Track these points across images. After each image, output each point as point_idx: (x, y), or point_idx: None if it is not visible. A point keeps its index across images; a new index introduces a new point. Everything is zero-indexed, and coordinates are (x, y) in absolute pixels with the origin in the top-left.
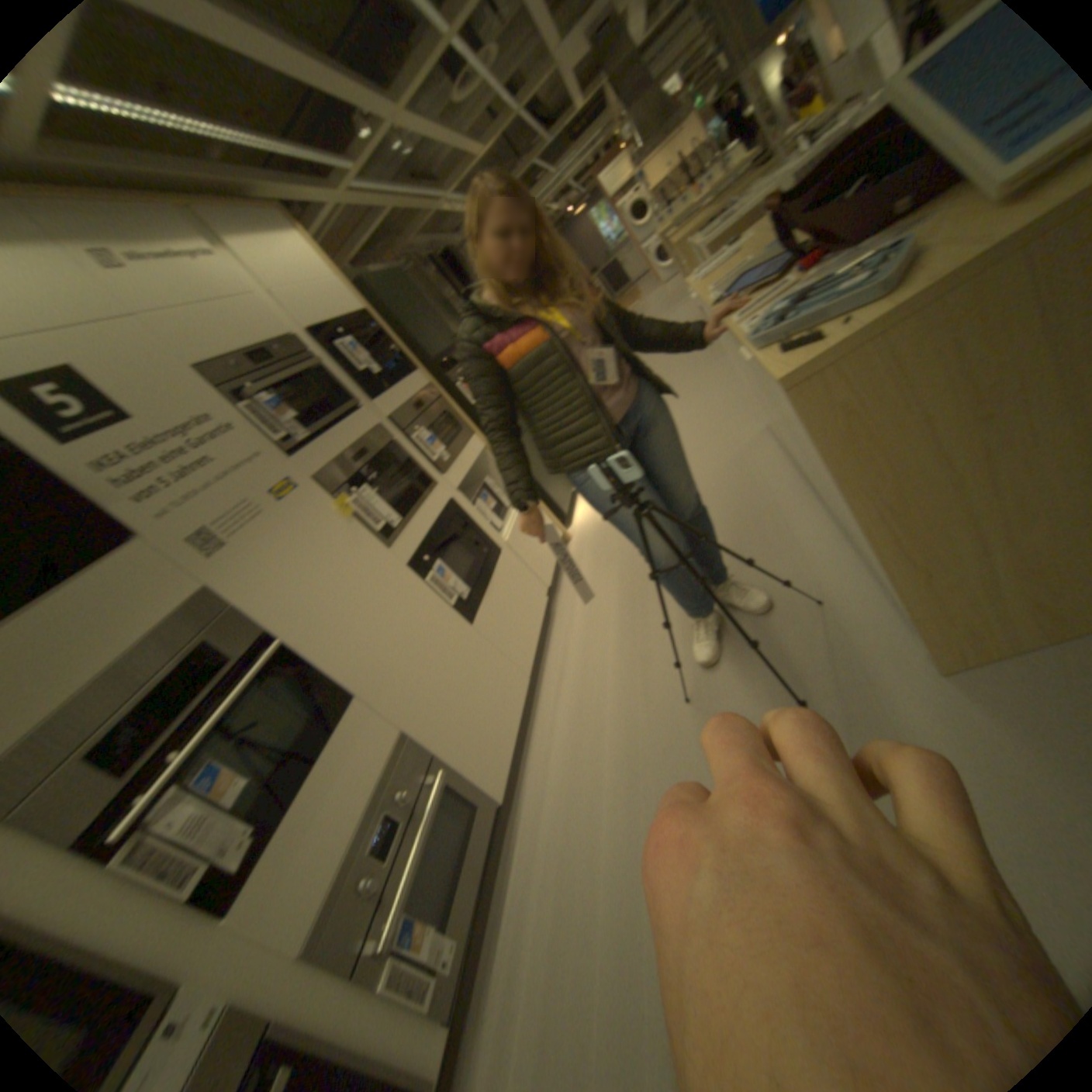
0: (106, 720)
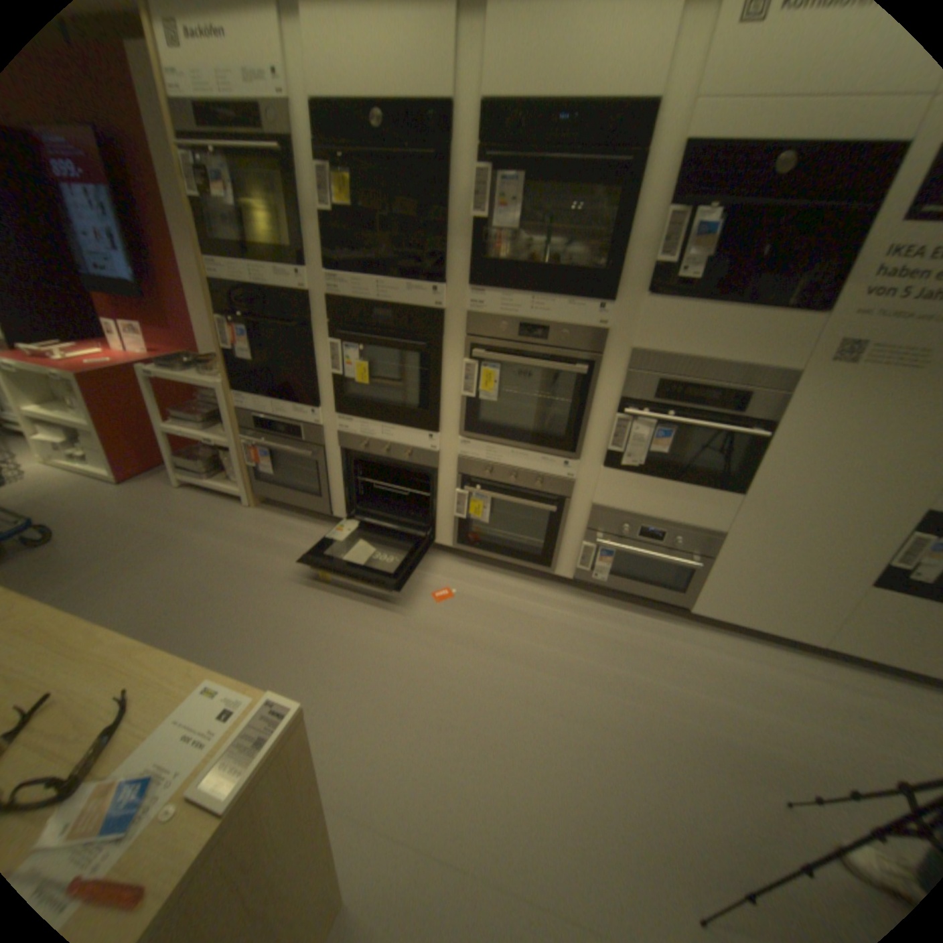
0: (678, 377)
